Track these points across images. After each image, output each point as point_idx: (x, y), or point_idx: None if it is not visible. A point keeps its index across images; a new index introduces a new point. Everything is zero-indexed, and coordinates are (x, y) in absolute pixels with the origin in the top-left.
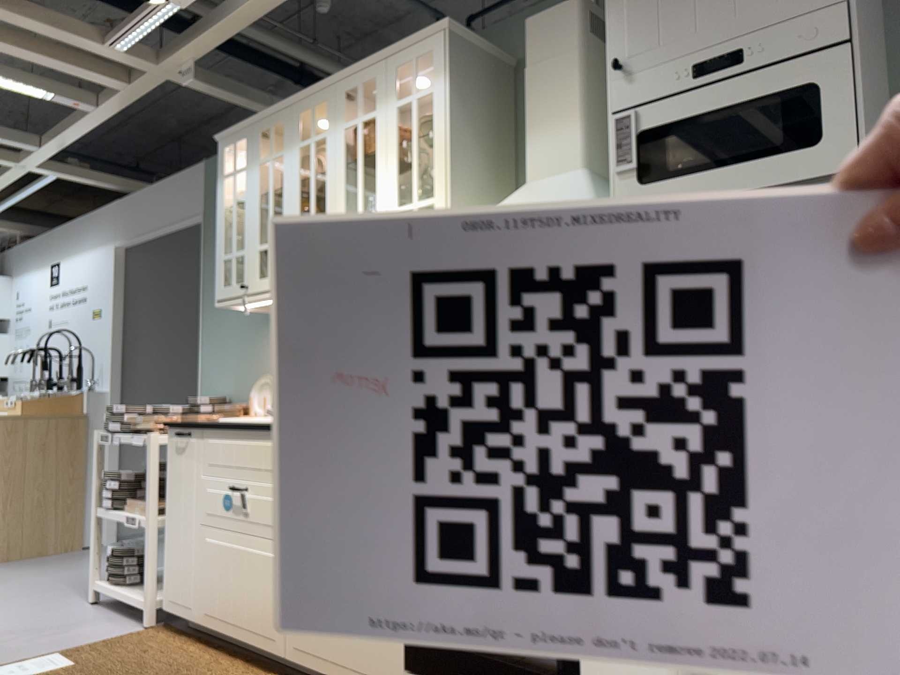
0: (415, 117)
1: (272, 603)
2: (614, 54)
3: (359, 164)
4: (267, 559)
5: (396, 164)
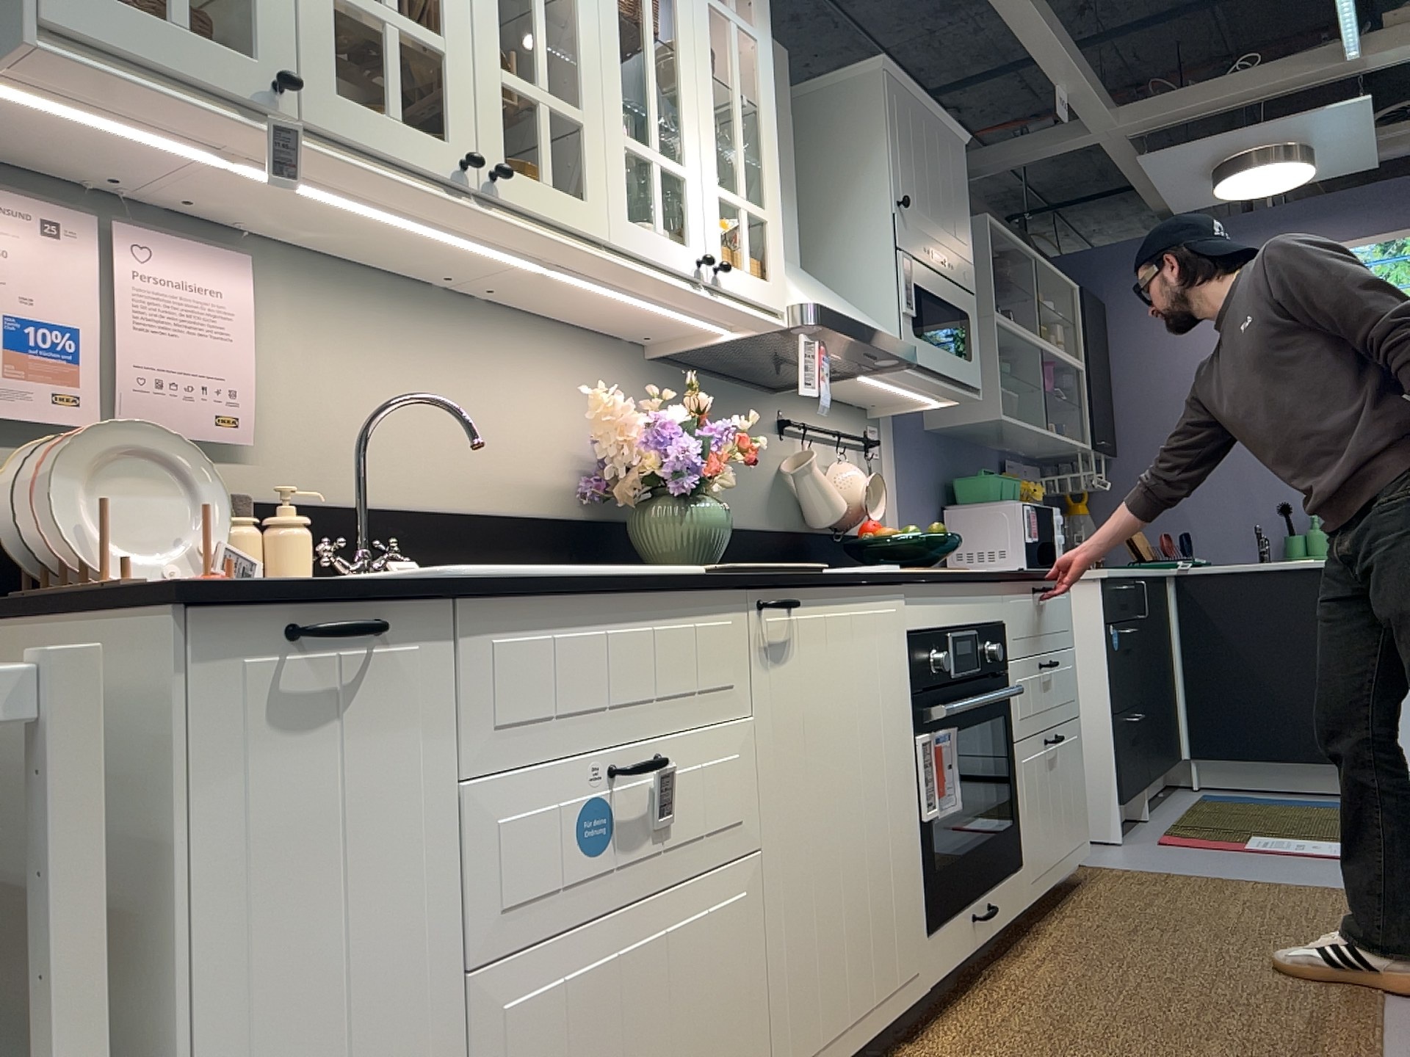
0: (738, 54)
1: (744, 1016)
2: (897, 189)
3: (652, 40)
4: (725, 917)
5: (714, 106)
